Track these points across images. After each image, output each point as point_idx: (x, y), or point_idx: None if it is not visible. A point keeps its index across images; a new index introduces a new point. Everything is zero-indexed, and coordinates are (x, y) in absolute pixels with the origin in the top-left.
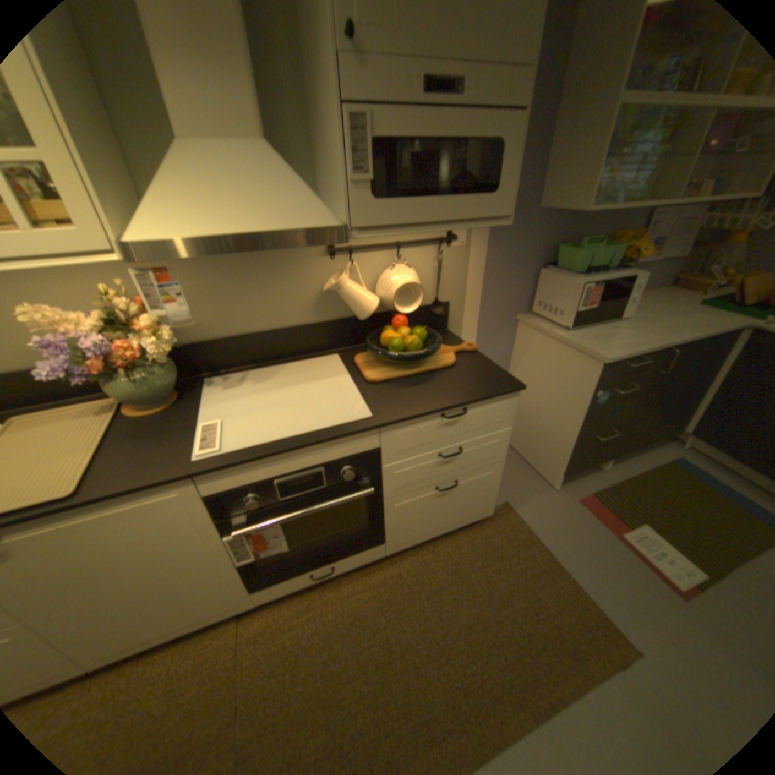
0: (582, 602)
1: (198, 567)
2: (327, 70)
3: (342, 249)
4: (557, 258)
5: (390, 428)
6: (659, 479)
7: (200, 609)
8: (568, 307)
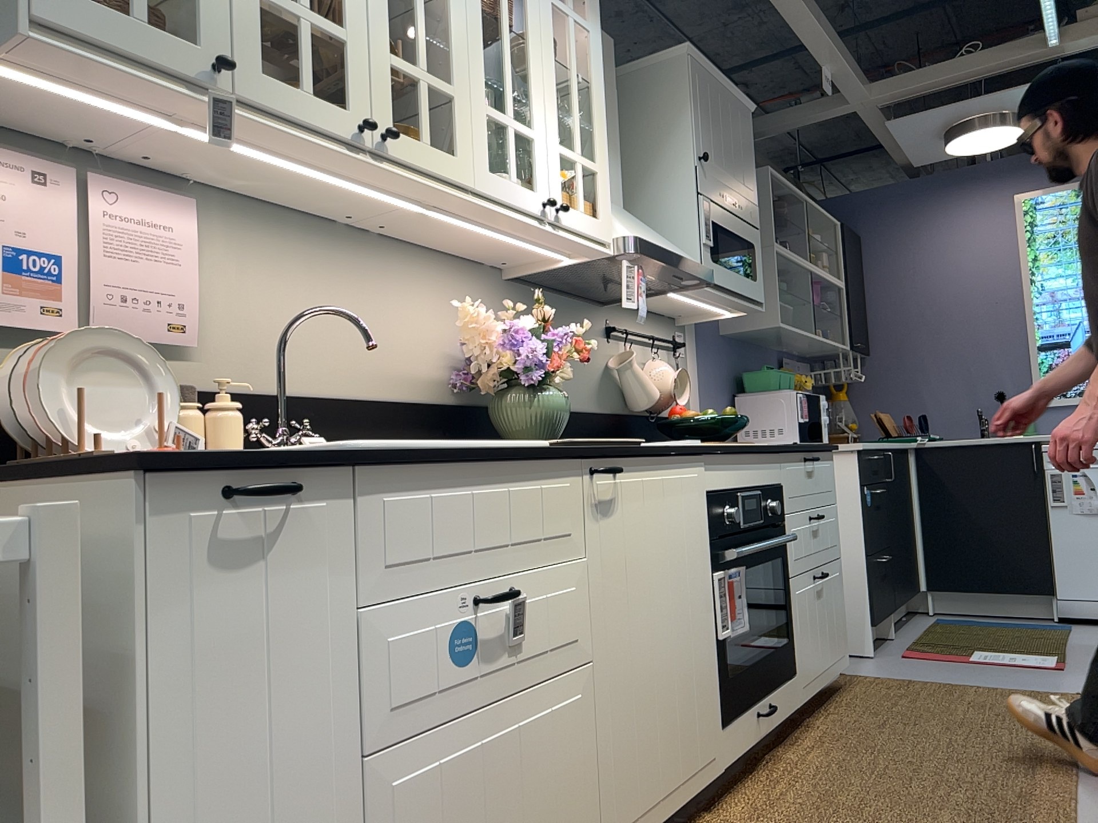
0: (1001, 690)
1: (699, 626)
2: (675, 178)
3: (616, 334)
4: (745, 388)
5: (785, 459)
6: (941, 630)
7: (693, 739)
8: (785, 426)
